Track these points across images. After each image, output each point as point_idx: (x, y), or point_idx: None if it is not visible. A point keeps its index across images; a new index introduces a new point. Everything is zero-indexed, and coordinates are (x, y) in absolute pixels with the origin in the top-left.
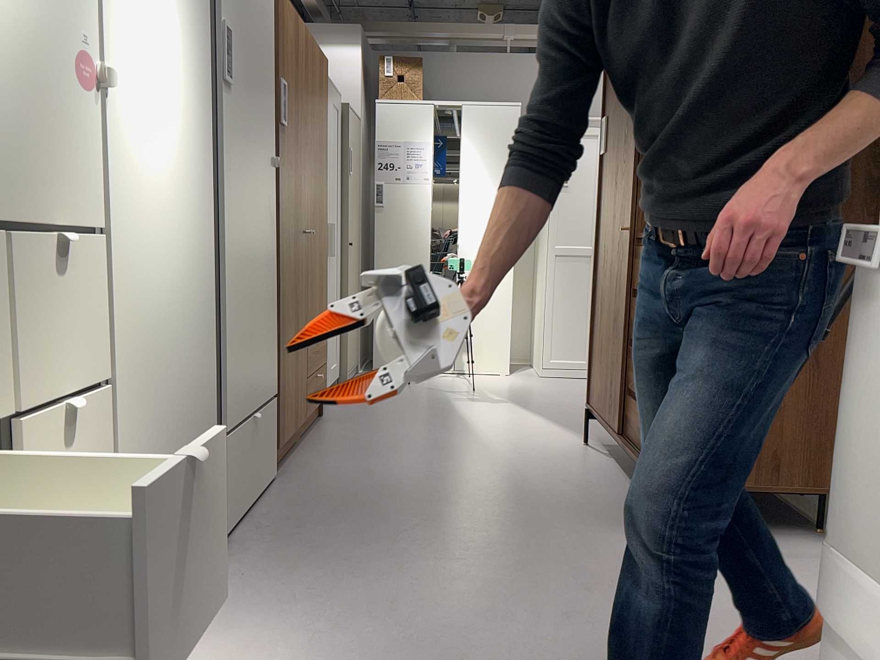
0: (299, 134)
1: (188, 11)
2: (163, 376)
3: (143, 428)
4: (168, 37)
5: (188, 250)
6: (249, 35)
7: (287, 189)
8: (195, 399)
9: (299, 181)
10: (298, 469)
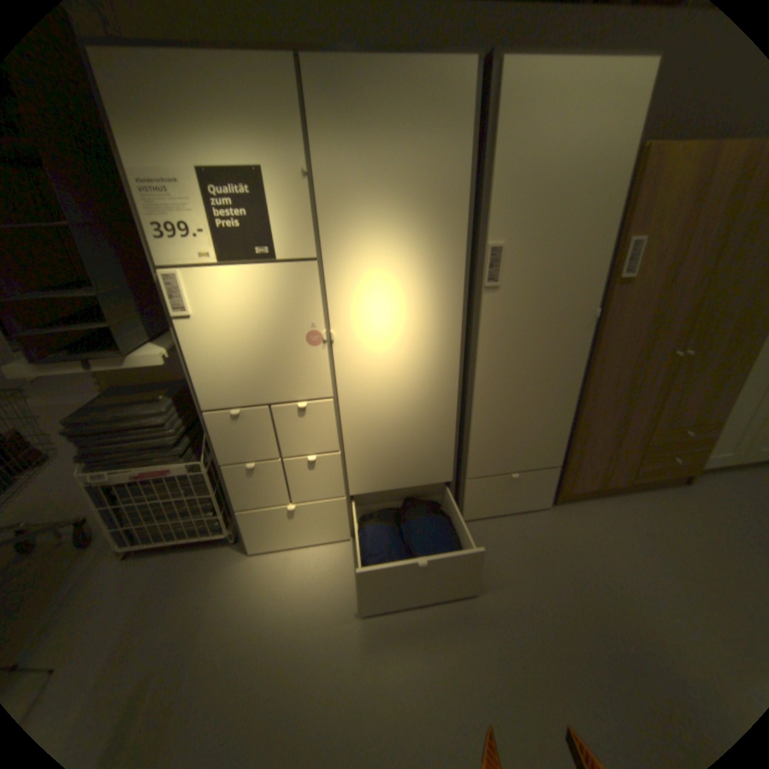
0: (685, 271)
1: (434, 262)
2: (394, 450)
3: (374, 468)
4: (405, 289)
5: (425, 395)
6: (553, 229)
7: (631, 327)
8: (429, 461)
9: (670, 314)
10: (578, 514)
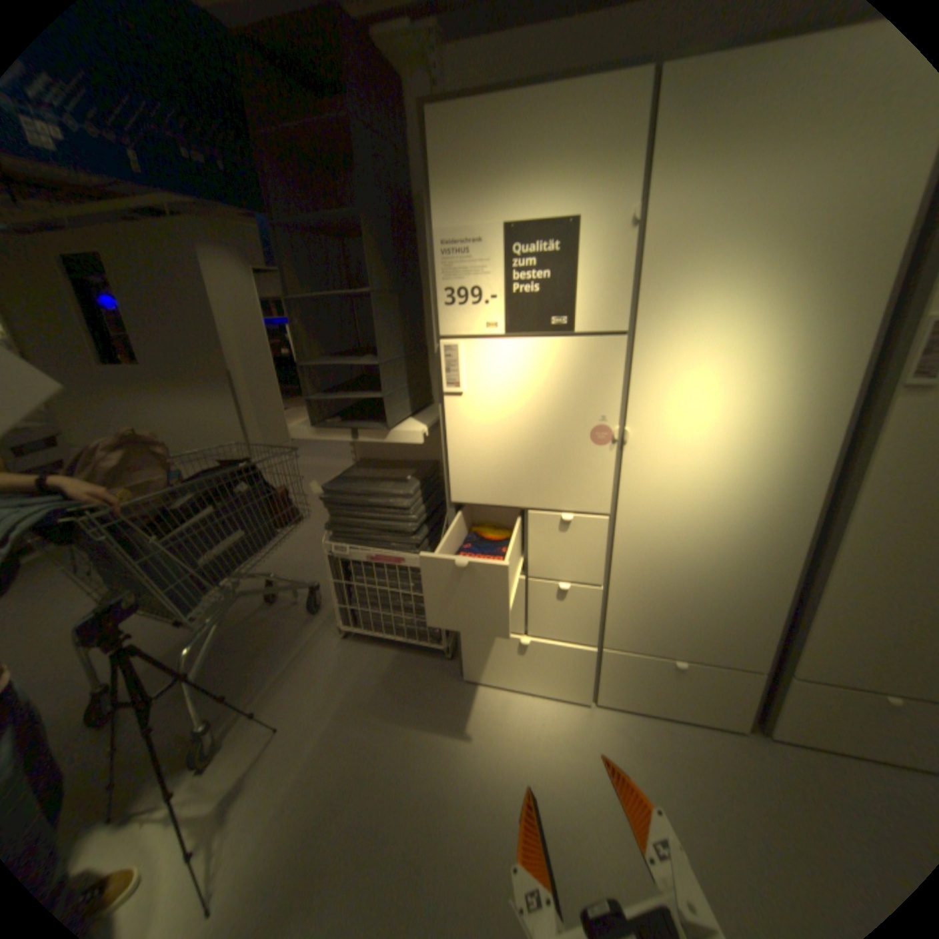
0: None
1: (812, 341)
2: (682, 605)
3: (646, 622)
4: (752, 380)
5: (751, 537)
6: None
7: None
8: (735, 635)
9: None
10: None
